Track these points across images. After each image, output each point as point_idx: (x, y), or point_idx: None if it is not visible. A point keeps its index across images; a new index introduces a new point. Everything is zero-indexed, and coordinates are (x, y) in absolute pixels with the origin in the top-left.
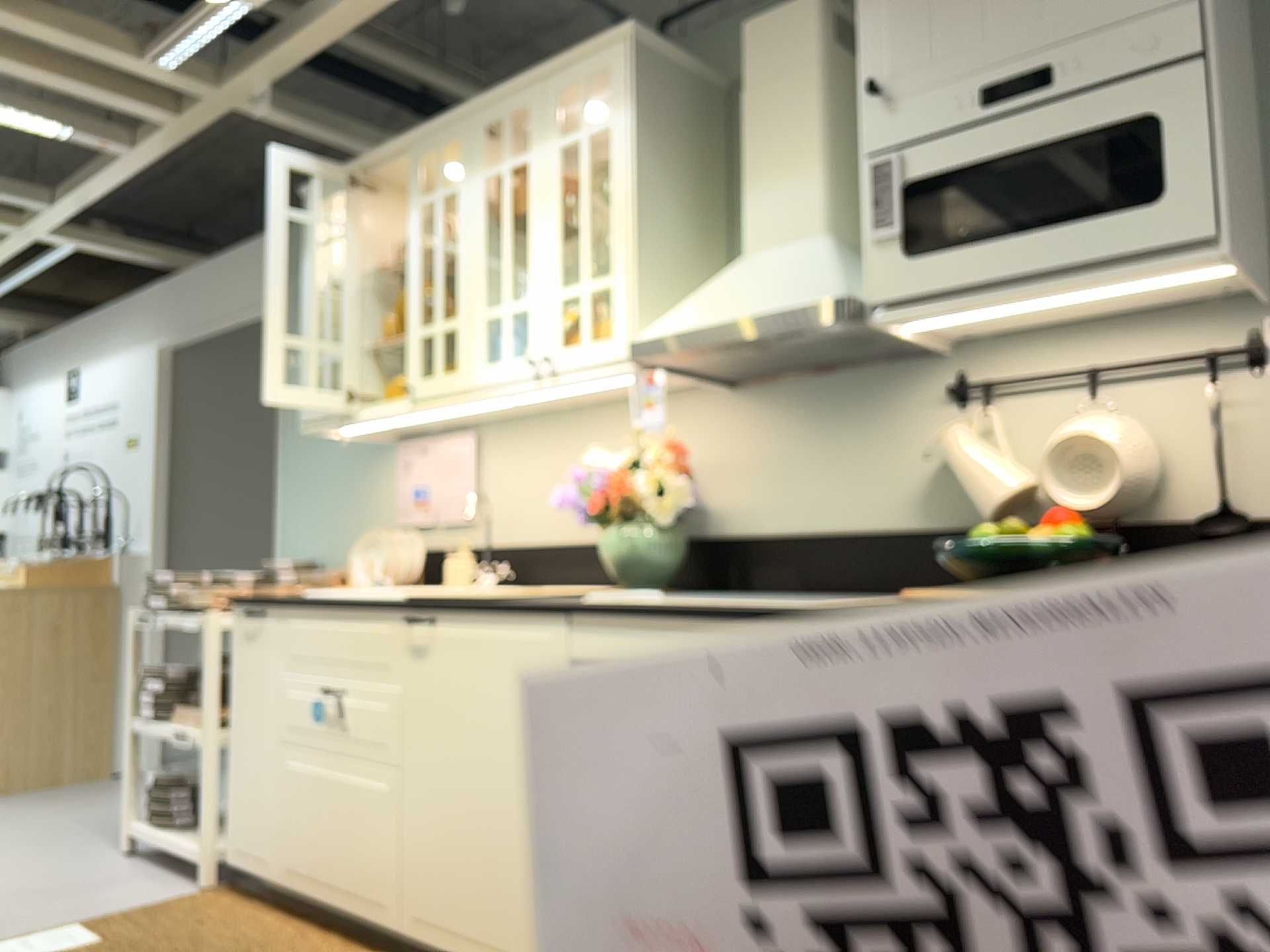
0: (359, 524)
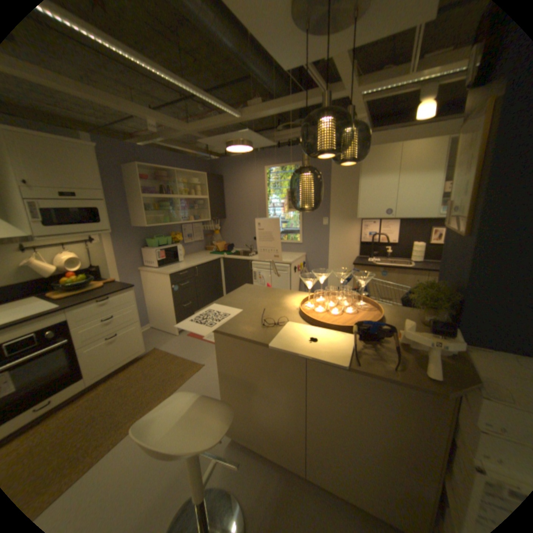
0: None
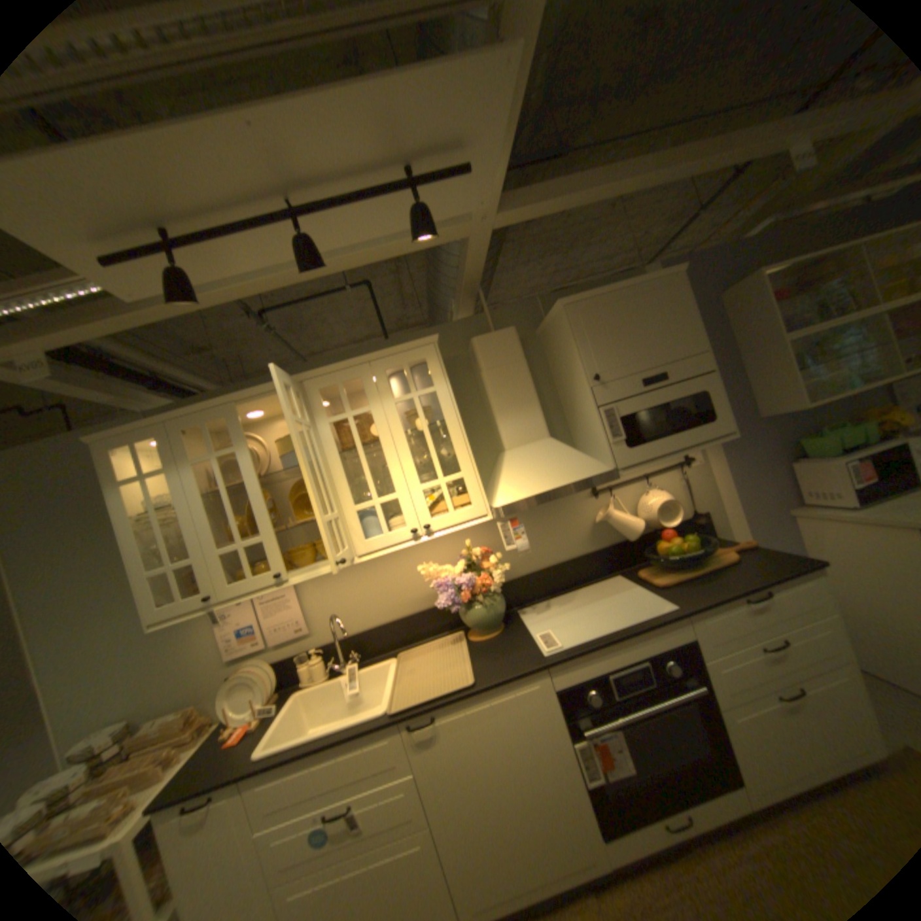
0: (169, 676)
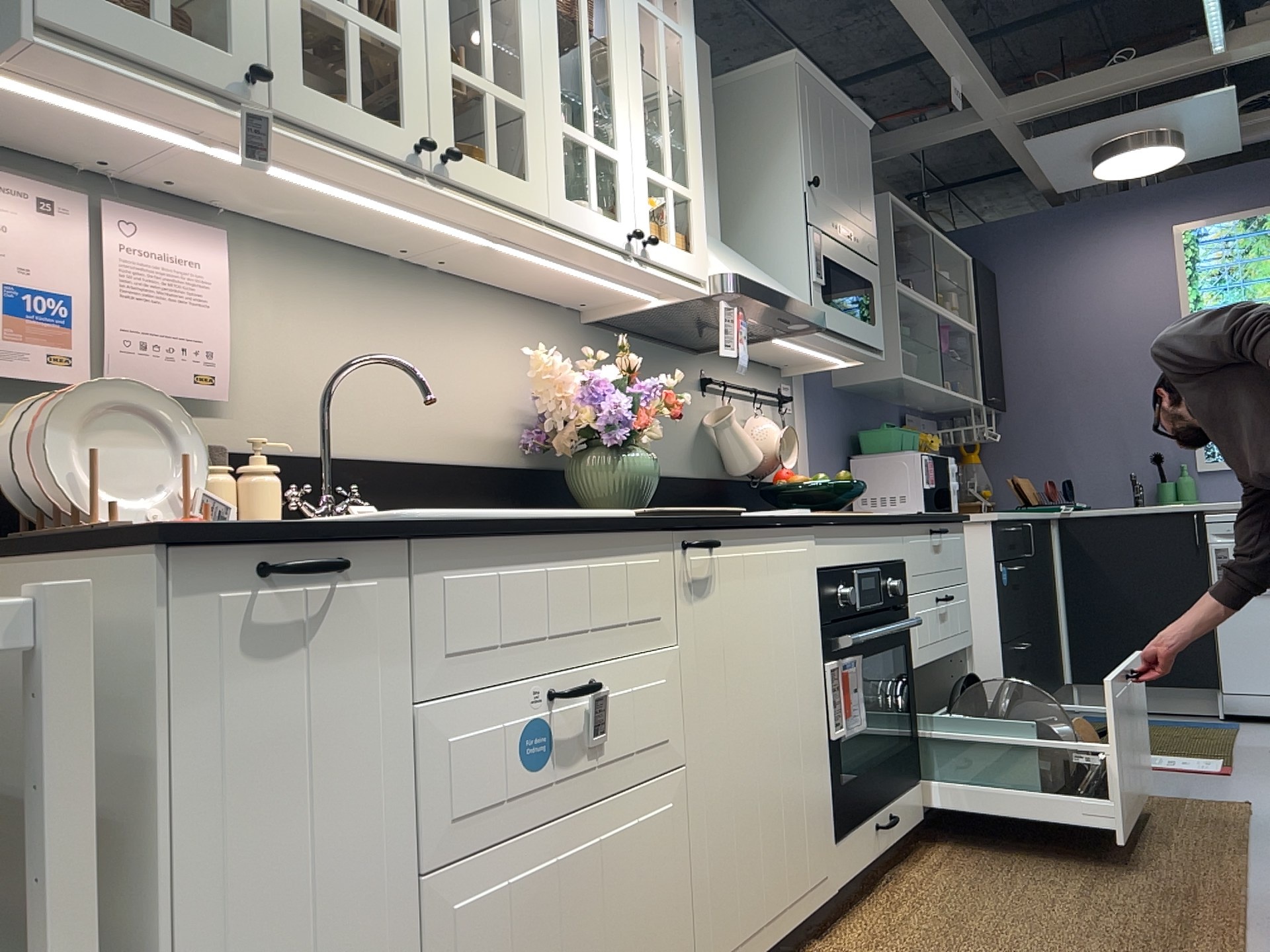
0: None
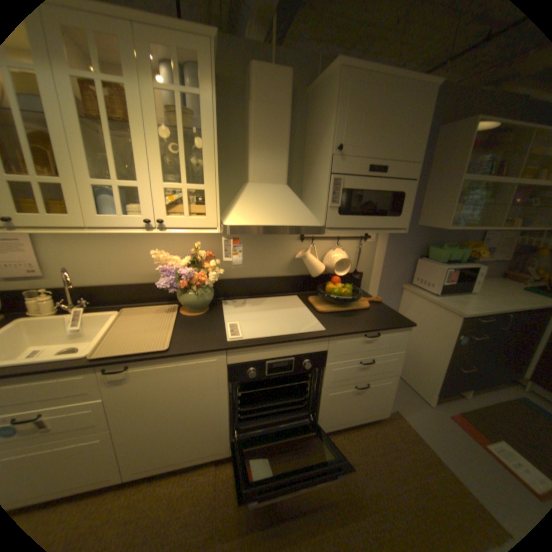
0: None
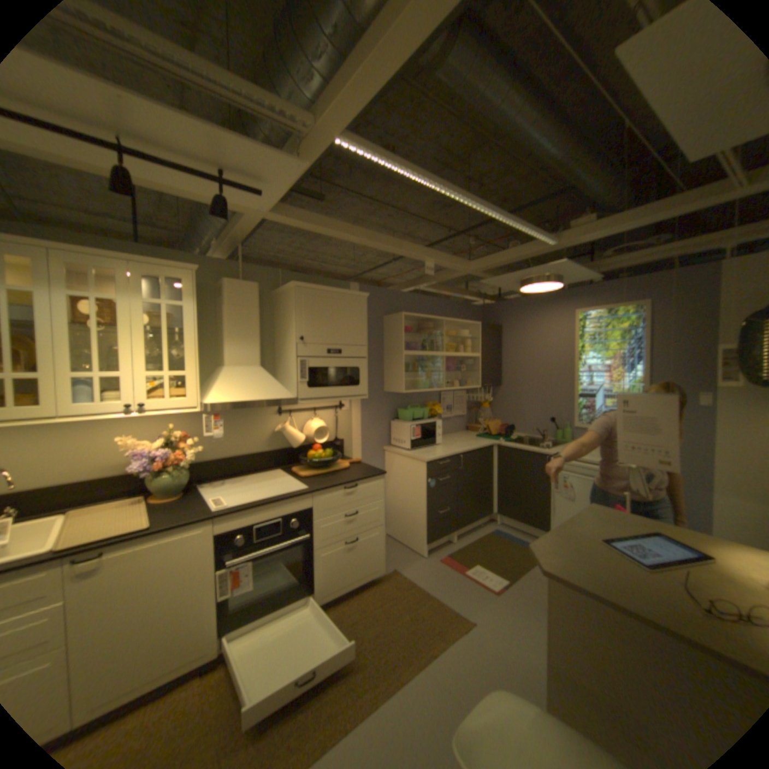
0: None
